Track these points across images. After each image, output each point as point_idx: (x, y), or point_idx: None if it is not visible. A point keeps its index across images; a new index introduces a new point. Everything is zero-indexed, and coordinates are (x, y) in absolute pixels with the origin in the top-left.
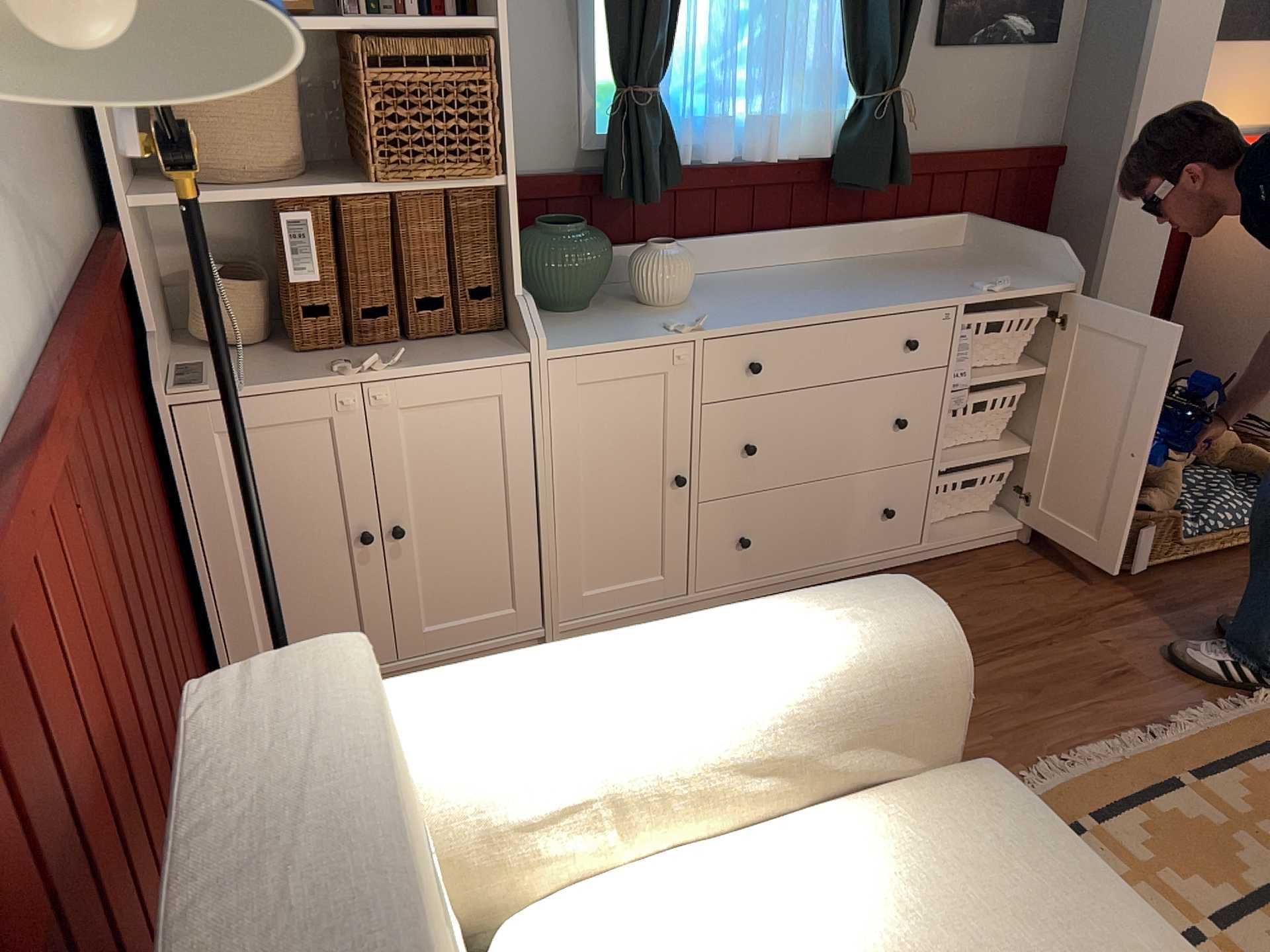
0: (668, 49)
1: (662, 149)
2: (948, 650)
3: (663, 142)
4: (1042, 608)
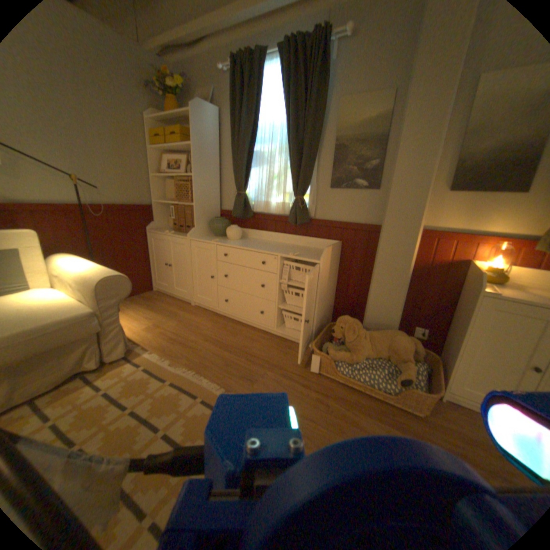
0: (245, 183)
1: (242, 206)
2: (97, 284)
3: (244, 204)
4: (274, 359)
